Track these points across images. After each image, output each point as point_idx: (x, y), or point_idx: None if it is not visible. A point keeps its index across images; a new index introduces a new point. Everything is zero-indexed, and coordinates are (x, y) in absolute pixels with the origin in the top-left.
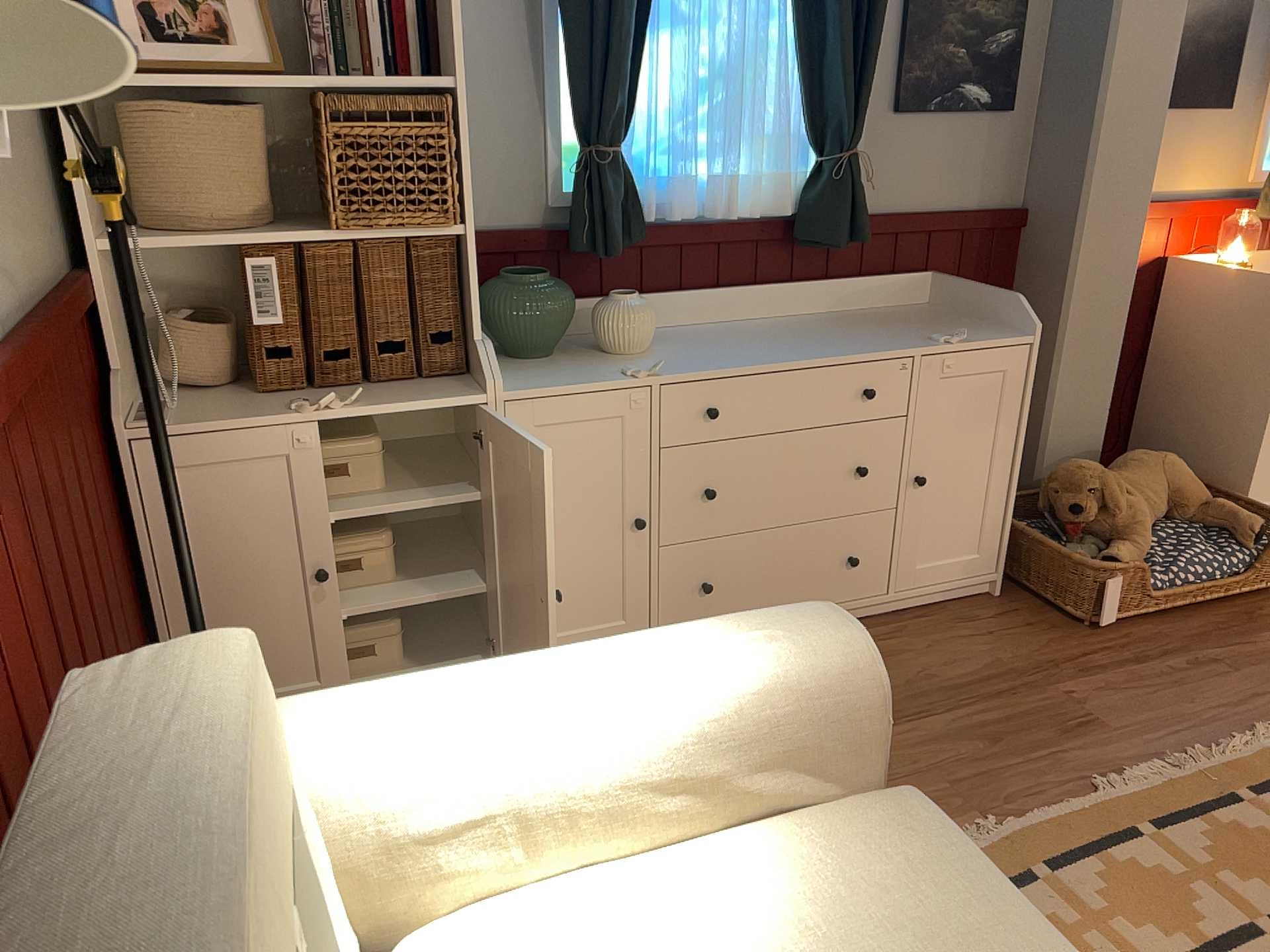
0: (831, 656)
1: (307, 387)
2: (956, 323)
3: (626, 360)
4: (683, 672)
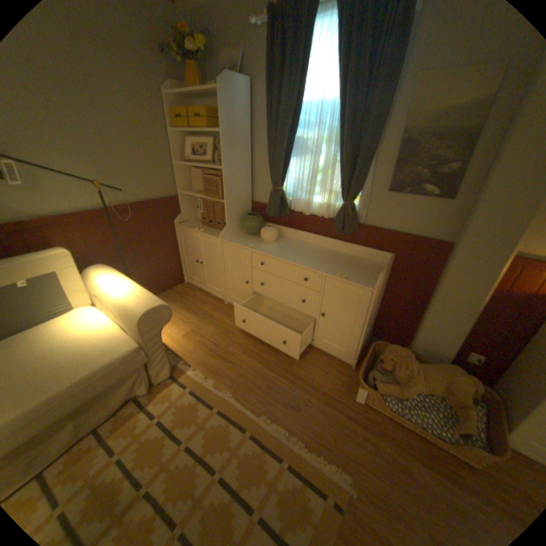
0: (136, 310)
1: (207, 226)
2: (368, 273)
3: (259, 243)
4: (124, 296)
